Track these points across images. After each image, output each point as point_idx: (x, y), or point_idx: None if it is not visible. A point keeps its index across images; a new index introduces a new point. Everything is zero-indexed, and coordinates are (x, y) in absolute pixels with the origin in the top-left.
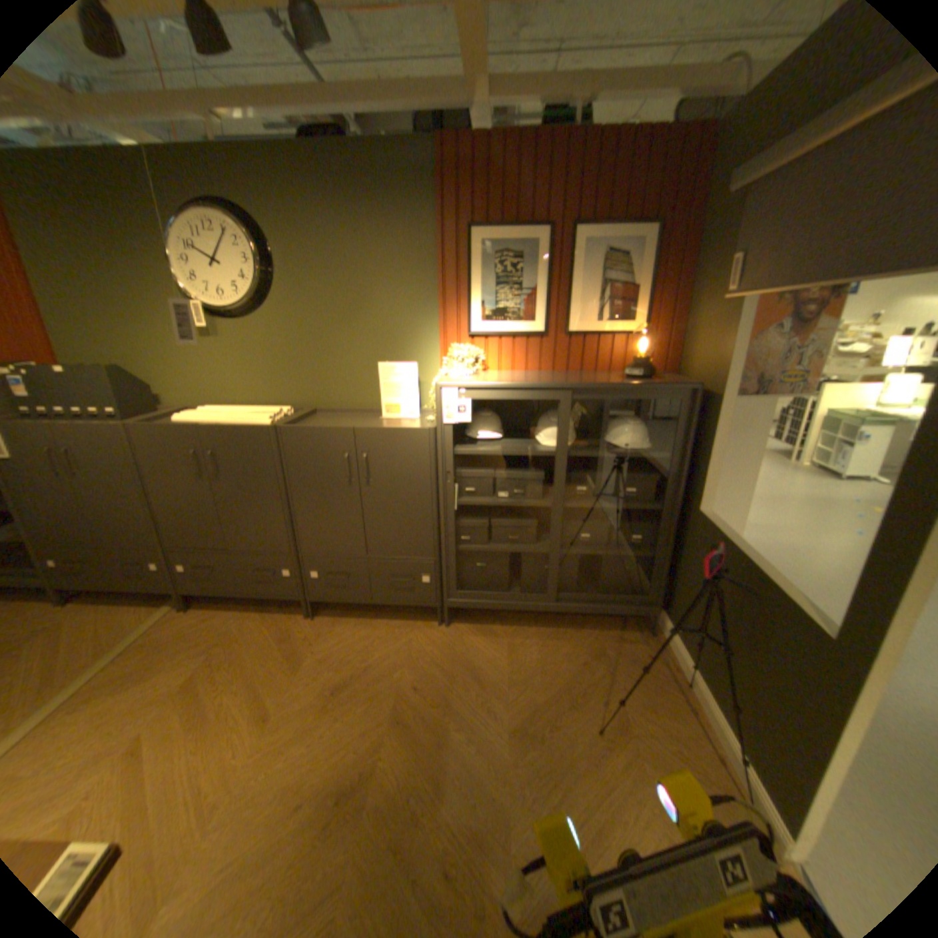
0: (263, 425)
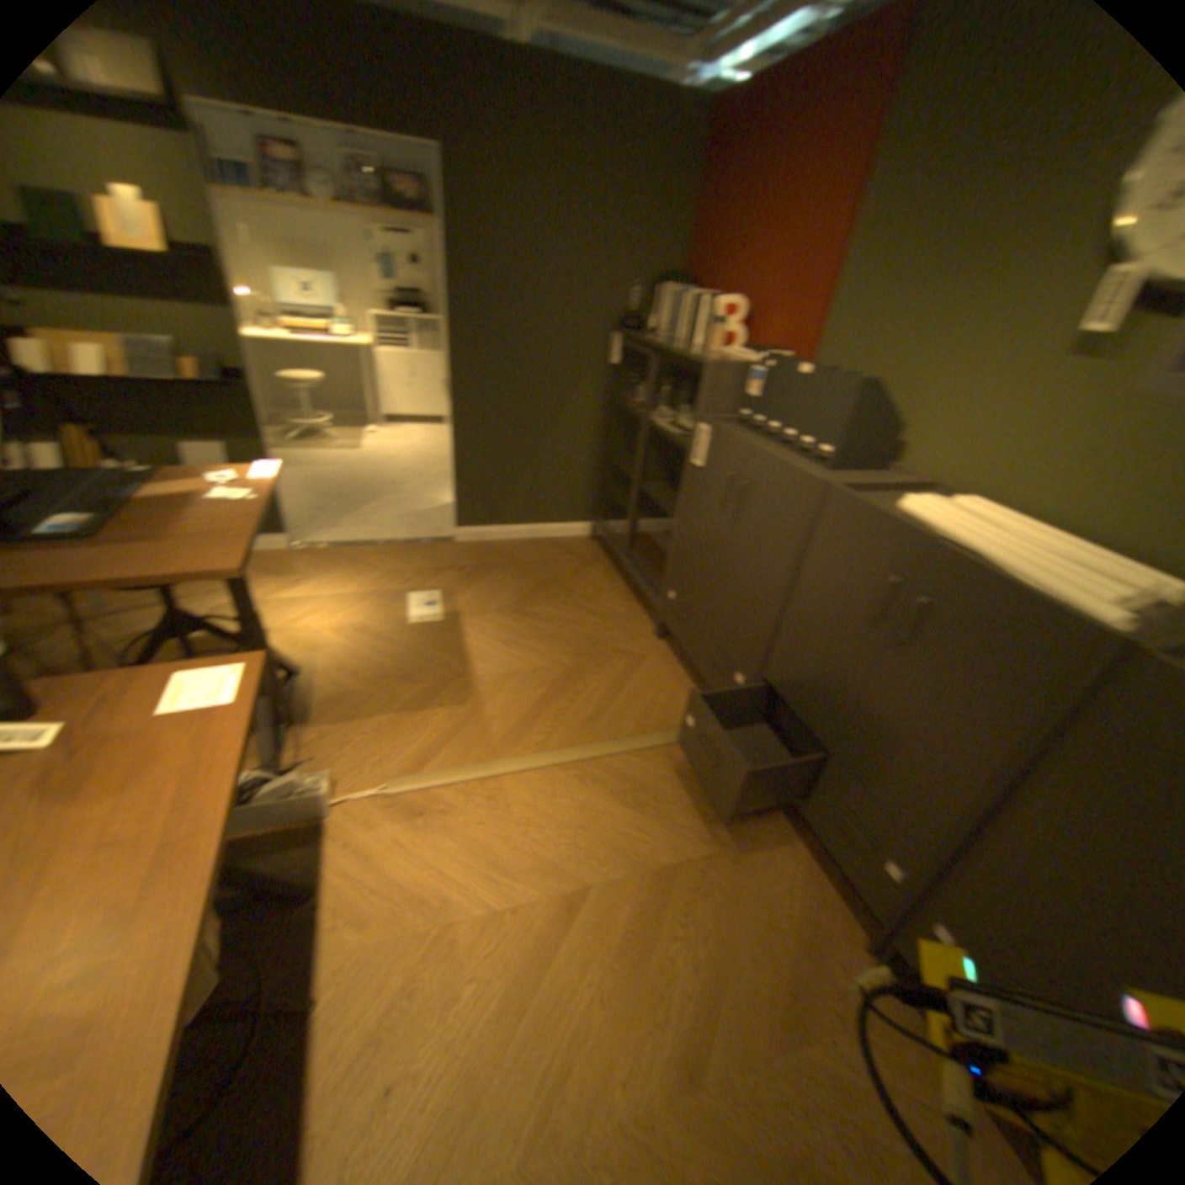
0: (1093, 620)
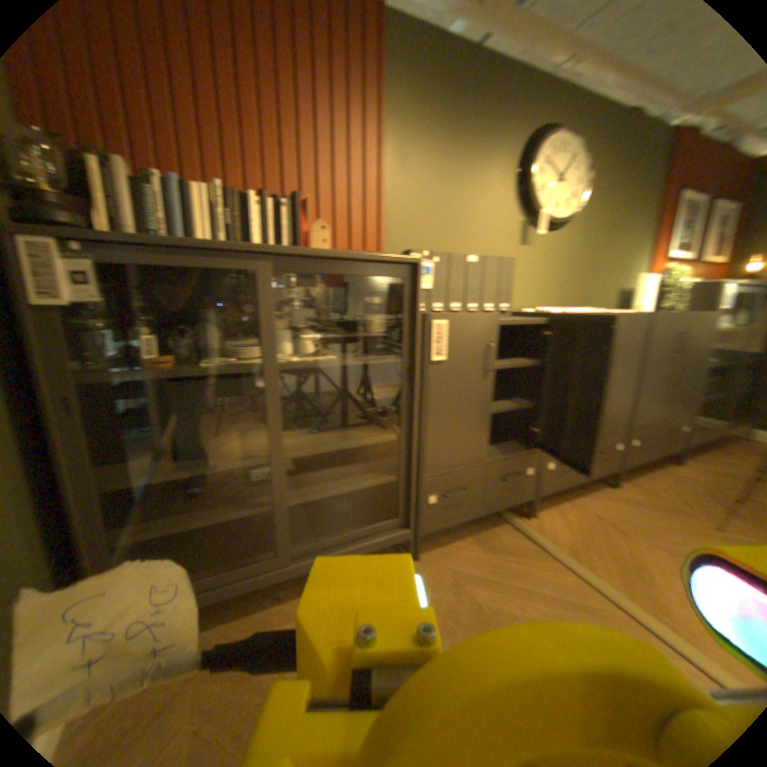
0: (641, 313)
